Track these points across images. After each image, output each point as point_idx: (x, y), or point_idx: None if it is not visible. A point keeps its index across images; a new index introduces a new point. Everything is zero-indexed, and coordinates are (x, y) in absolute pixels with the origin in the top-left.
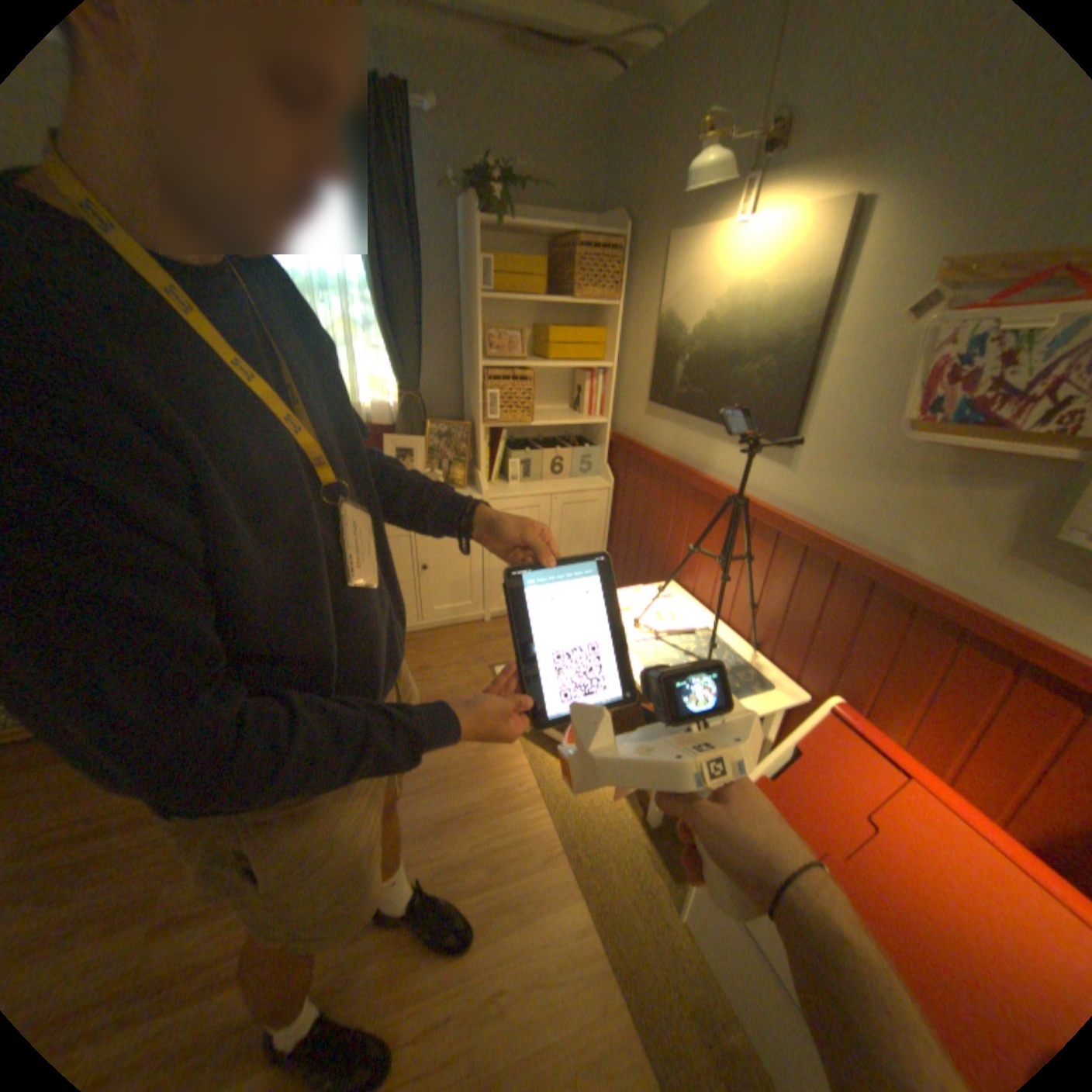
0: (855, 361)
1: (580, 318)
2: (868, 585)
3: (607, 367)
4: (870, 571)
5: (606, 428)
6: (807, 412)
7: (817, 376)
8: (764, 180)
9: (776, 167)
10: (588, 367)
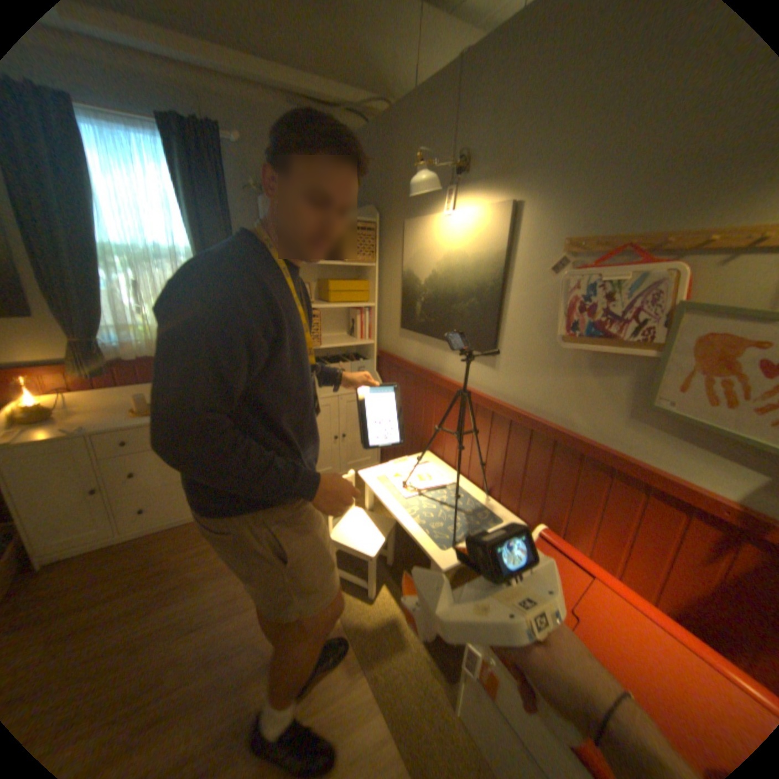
0: (525, 300)
1: (350, 275)
2: (552, 444)
3: (370, 307)
4: (551, 435)
5: (374, 347)
6: (501, 332)
7: (503, 309)
8: (458, 191)
9: (464, 184)
10: (358, 307)
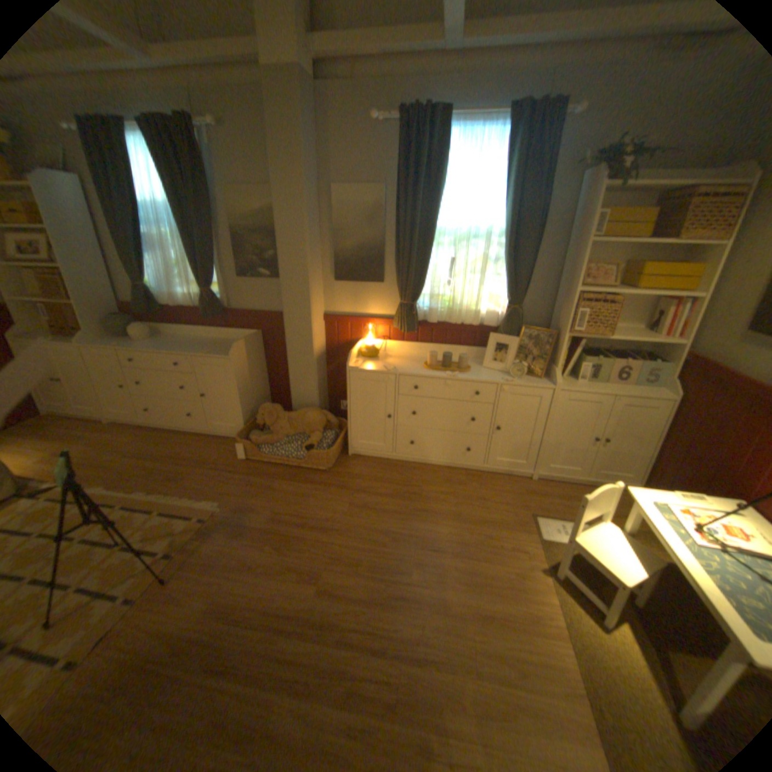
0: None
1: (675, 254)
2: None
3: (699, 296)
4: None
5: (685, 348)
6: None
7: None
8: None
9: None
10: (679, 295)
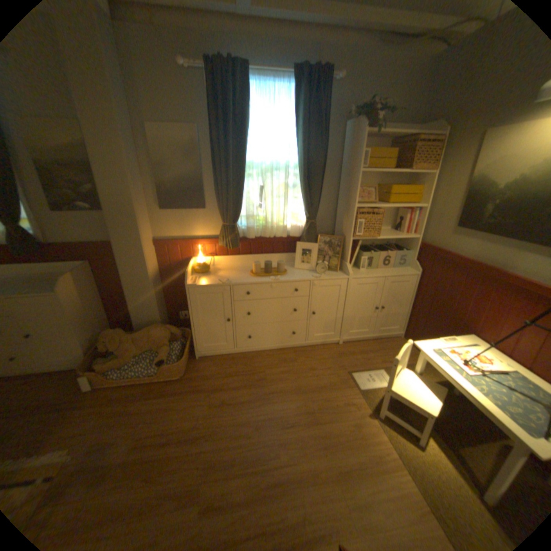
0: None
1: (403, 180)
2: None
3: (424, 206)
4: None
5: (419, 240)
6: None
7: None
8: None
9: None
10: (414, 206)
